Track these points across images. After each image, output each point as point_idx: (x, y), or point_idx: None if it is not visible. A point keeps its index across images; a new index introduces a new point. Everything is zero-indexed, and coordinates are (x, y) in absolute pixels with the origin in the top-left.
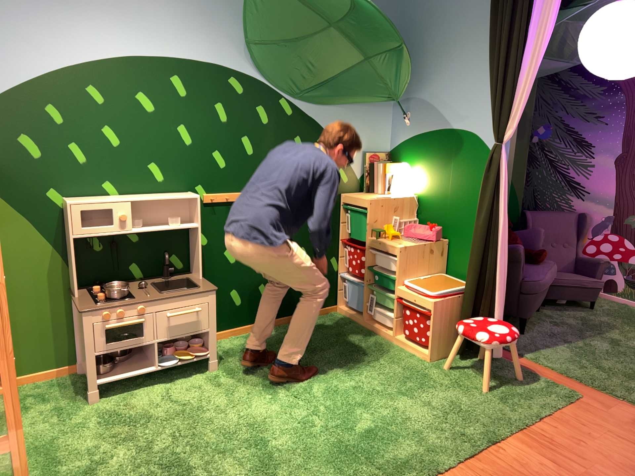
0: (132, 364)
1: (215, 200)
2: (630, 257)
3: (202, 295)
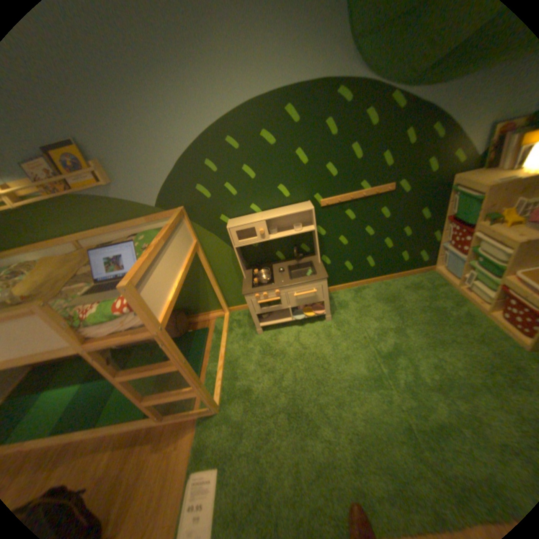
0: (279, 312)
1: (329, 203)
2: None
3: (317, 282)
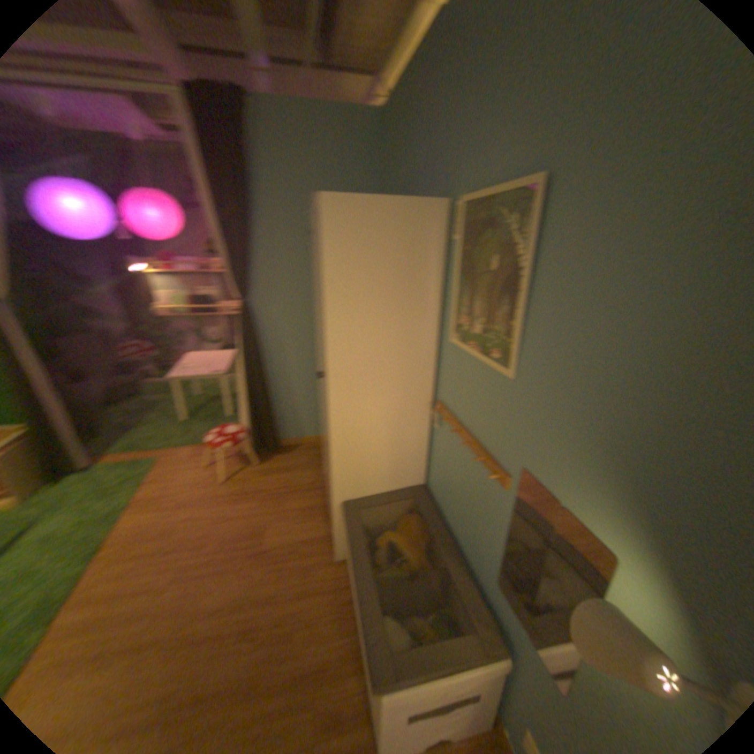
0: None
1: None
2: (149, 353)
3: None
